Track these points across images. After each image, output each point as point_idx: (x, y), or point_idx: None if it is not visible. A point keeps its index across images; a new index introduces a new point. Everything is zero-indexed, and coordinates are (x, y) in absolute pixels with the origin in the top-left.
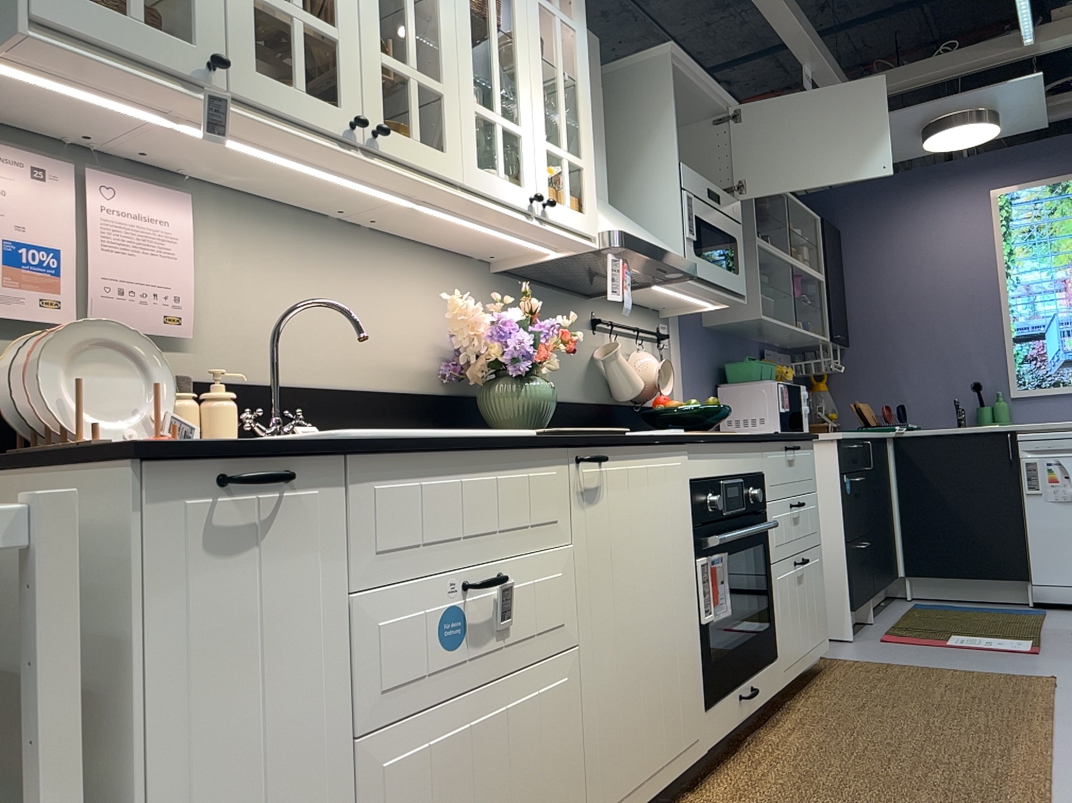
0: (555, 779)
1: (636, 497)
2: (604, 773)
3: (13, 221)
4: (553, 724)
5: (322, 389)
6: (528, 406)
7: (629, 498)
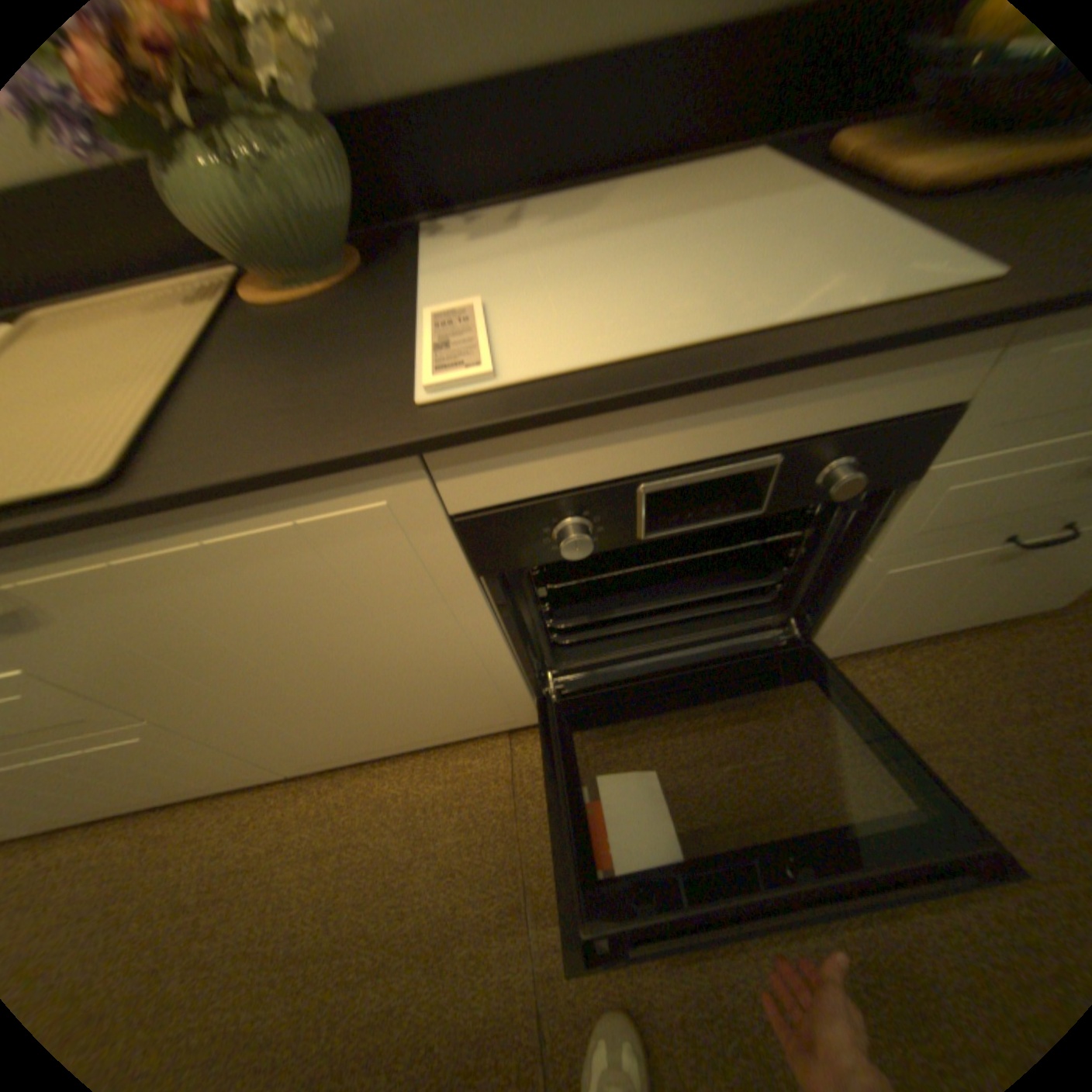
0: (185, 771)
1: (191, 593)
2: (285, 758)
3: None
4: (144, 757)
5: None
6: (220, 231)
7: (162, 600)
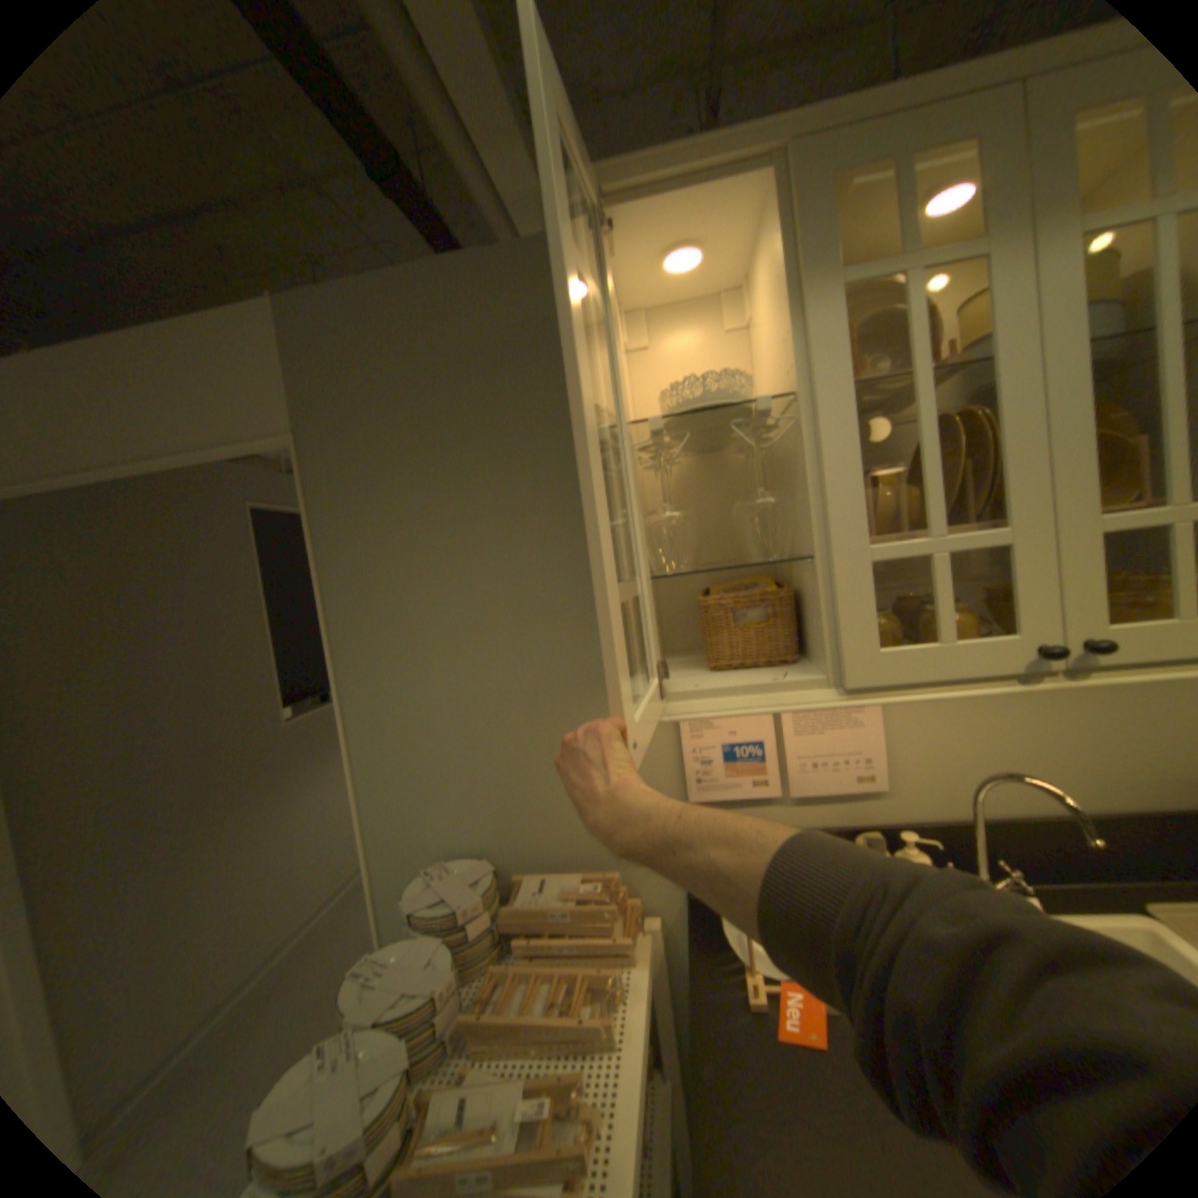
0: None
1: None
2: None
3: (727, 730)
4: None
5: (1063, 820)
6: None
7: None
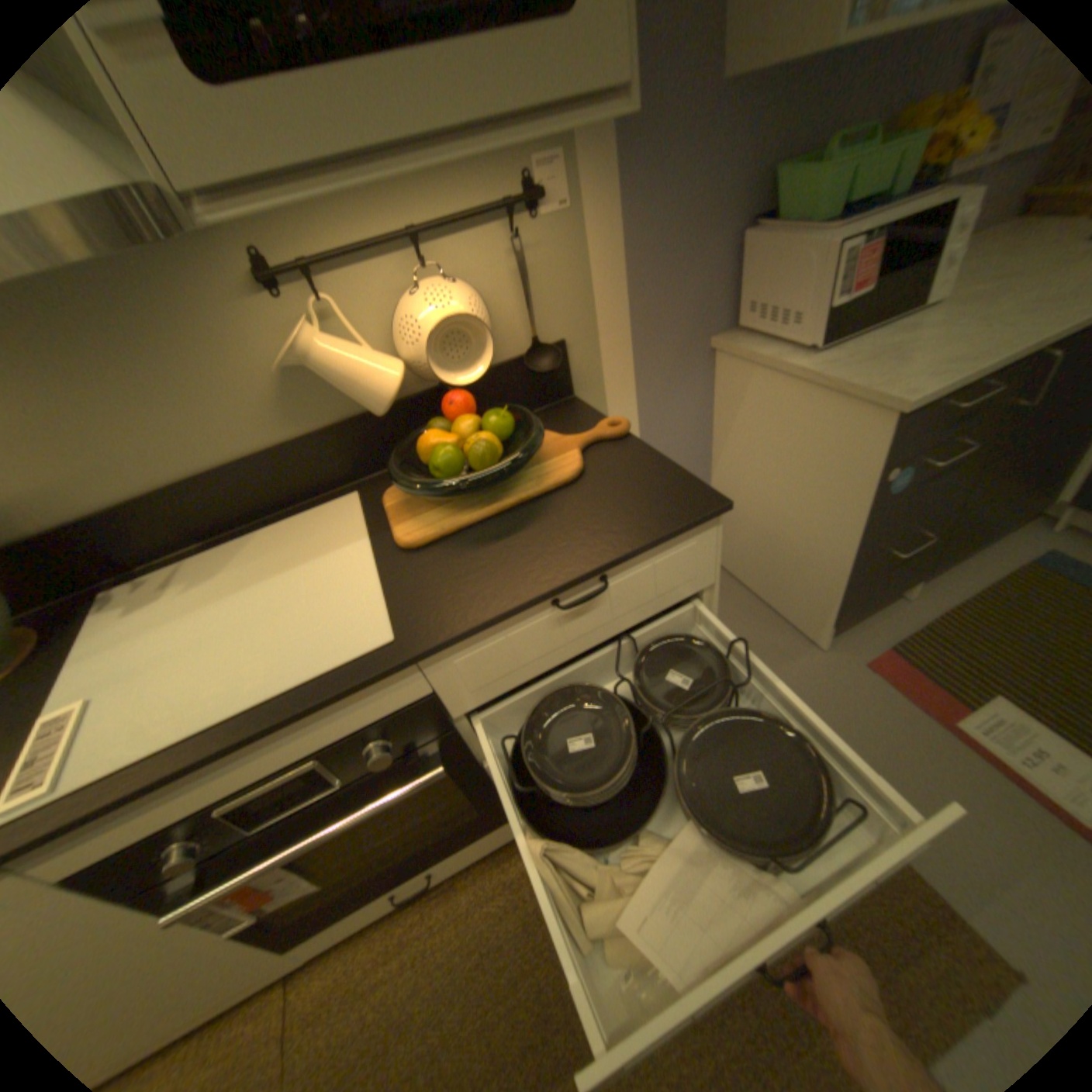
0: None
1: None
2: None
3: None
4: None
5: None
6: None
7: None
